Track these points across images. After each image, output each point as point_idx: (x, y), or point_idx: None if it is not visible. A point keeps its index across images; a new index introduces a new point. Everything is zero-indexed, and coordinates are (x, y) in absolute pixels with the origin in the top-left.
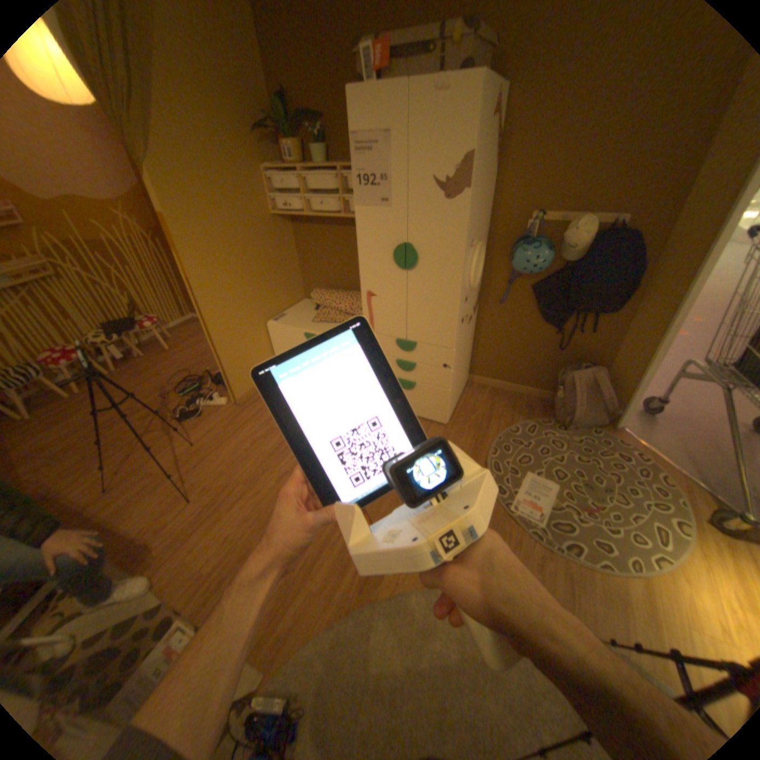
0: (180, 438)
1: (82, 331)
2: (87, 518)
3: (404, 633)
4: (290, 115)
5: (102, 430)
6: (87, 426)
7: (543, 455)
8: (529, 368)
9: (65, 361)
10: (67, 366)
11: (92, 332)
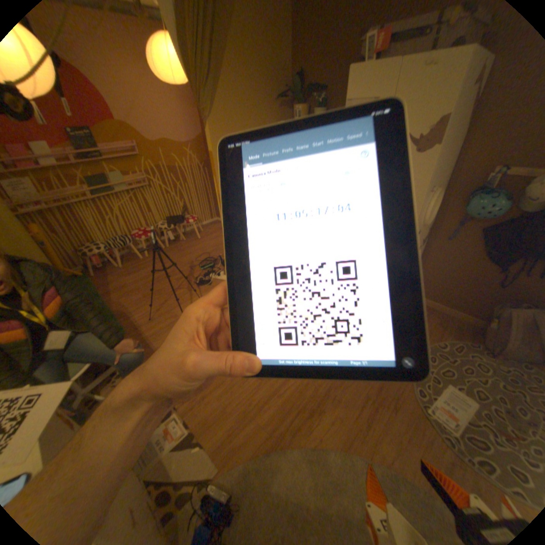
0: (196, 296)
1: (156, 220)
2: (139, 333)
3: (321, 480)
4: (304, 87)
5: (155, 282)
6: (148, 278)
7: (468, 374)
8: (466, 297)
9: (144, 237)
10: (144, 240)
11: (161, 221)
